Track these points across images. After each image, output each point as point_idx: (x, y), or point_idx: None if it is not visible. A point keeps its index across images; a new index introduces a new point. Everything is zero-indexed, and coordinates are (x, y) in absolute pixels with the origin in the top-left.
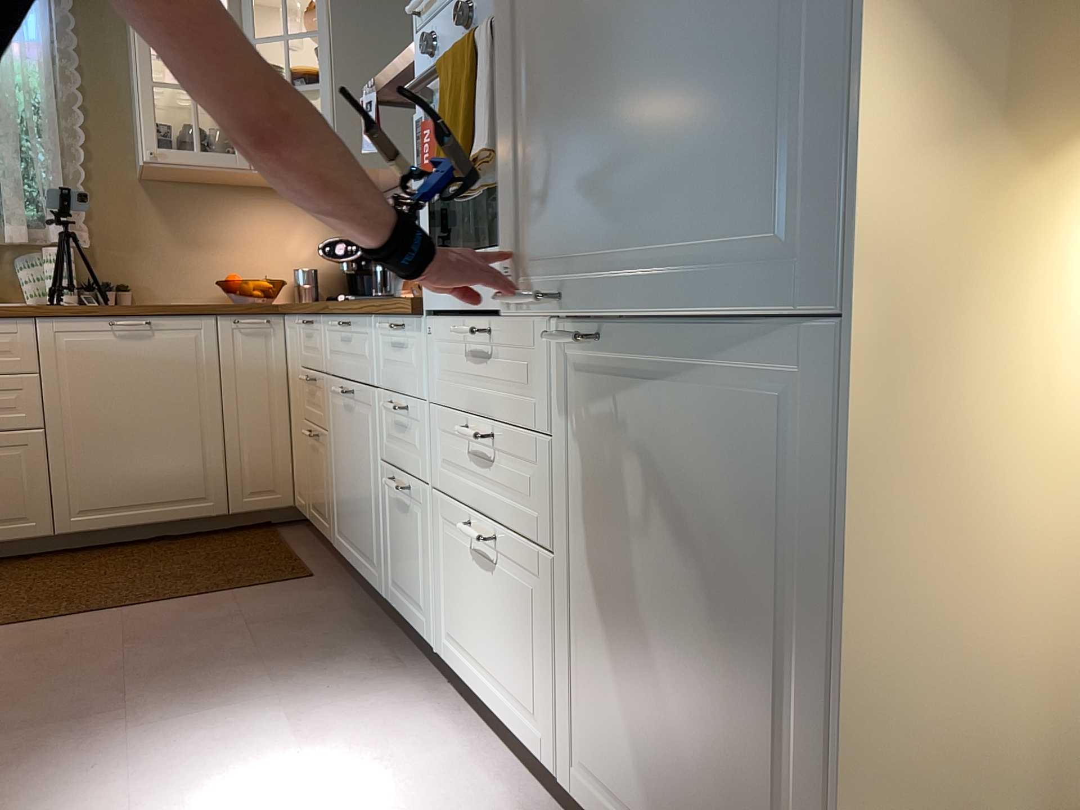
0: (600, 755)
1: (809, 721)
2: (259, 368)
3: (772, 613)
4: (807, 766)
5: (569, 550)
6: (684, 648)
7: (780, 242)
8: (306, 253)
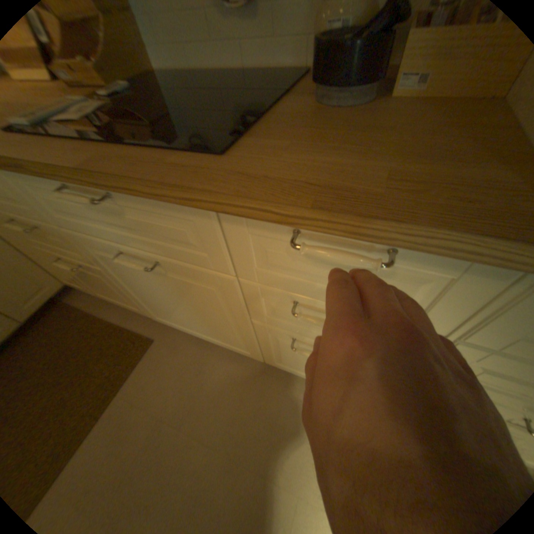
0: None
1: None
2: None
3: None
4: None
5: None
6: None
7: None
8: None
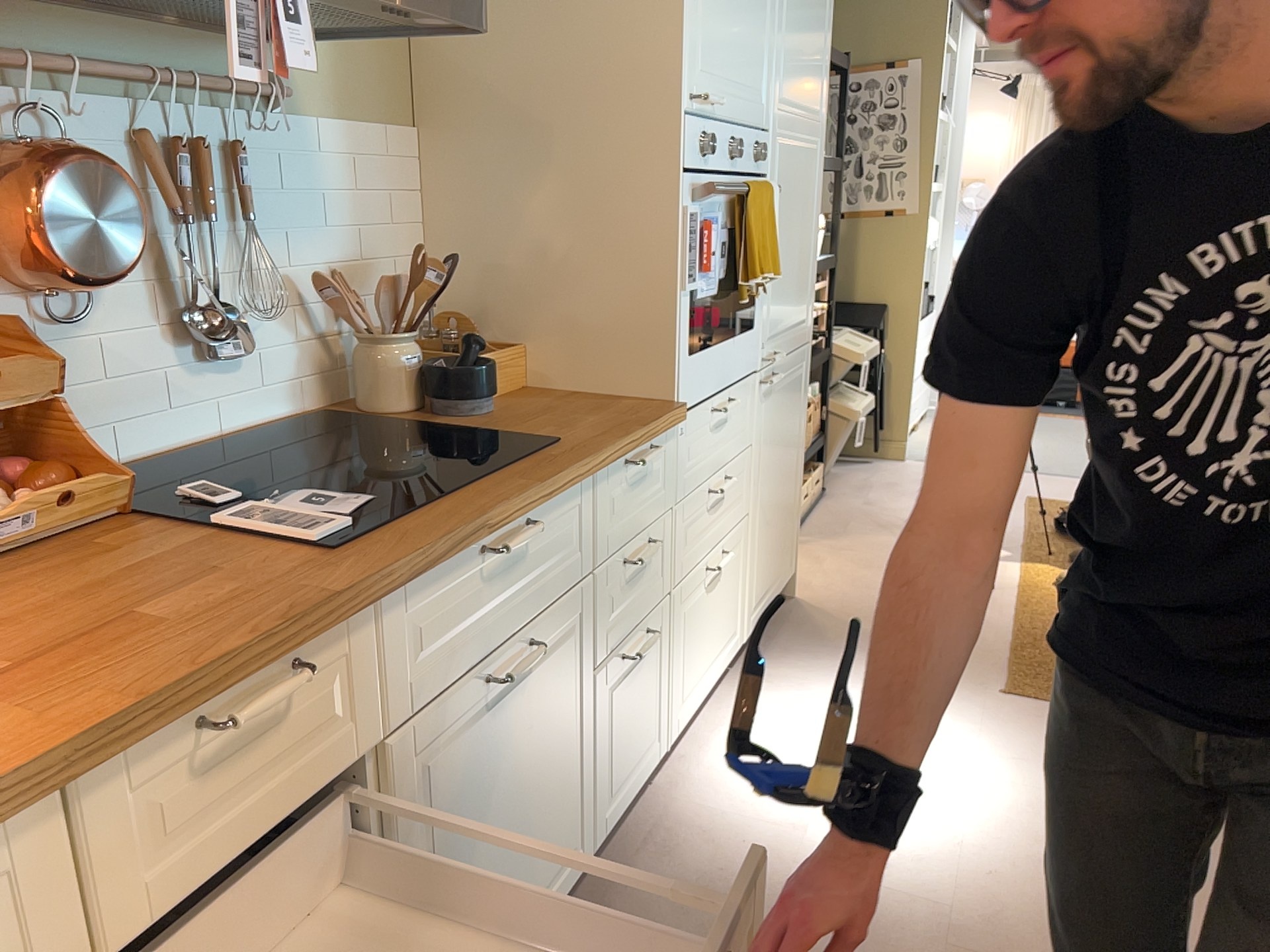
0: (759, 587)
1: (798, 471)
2: None
3: (796, 445)
4: (797, 485)
5: (755, 500)
6: (782, 488)
7: (804, 320)
8: None
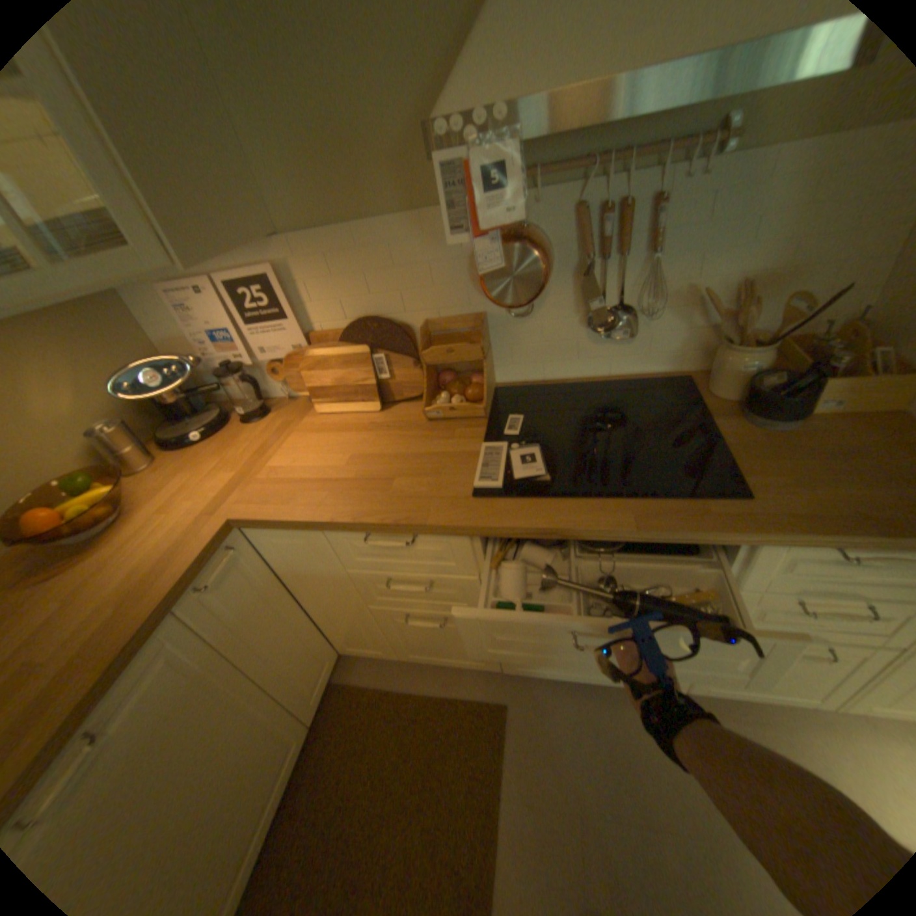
0: None
1: None
2: (251, 601)
3: None
4: None
5: None
6: None
7: None
8: (68, 401)
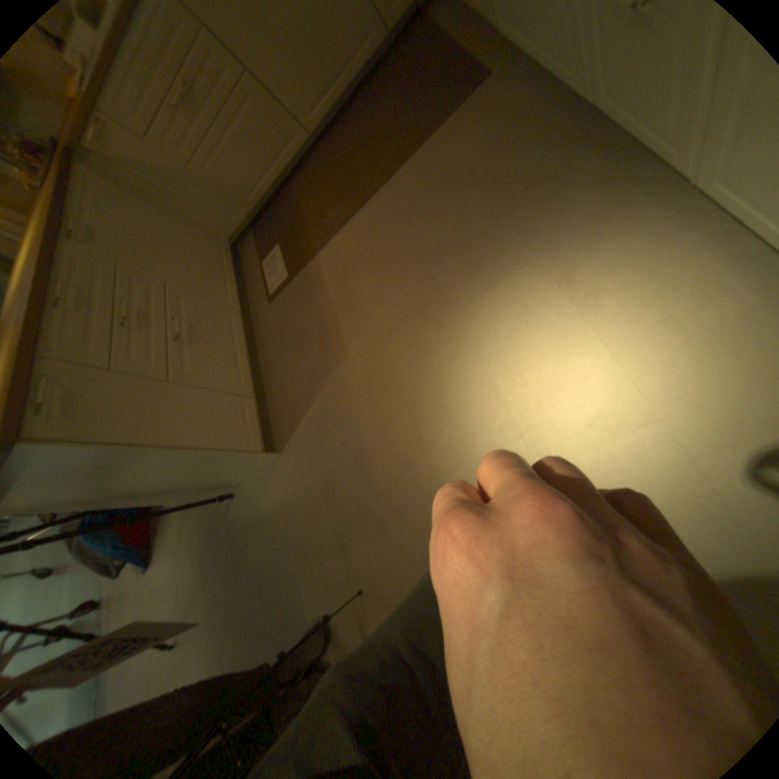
0: None
1: None
2: None
3: None
4: None
5: None
6: None
7: None
8: None
